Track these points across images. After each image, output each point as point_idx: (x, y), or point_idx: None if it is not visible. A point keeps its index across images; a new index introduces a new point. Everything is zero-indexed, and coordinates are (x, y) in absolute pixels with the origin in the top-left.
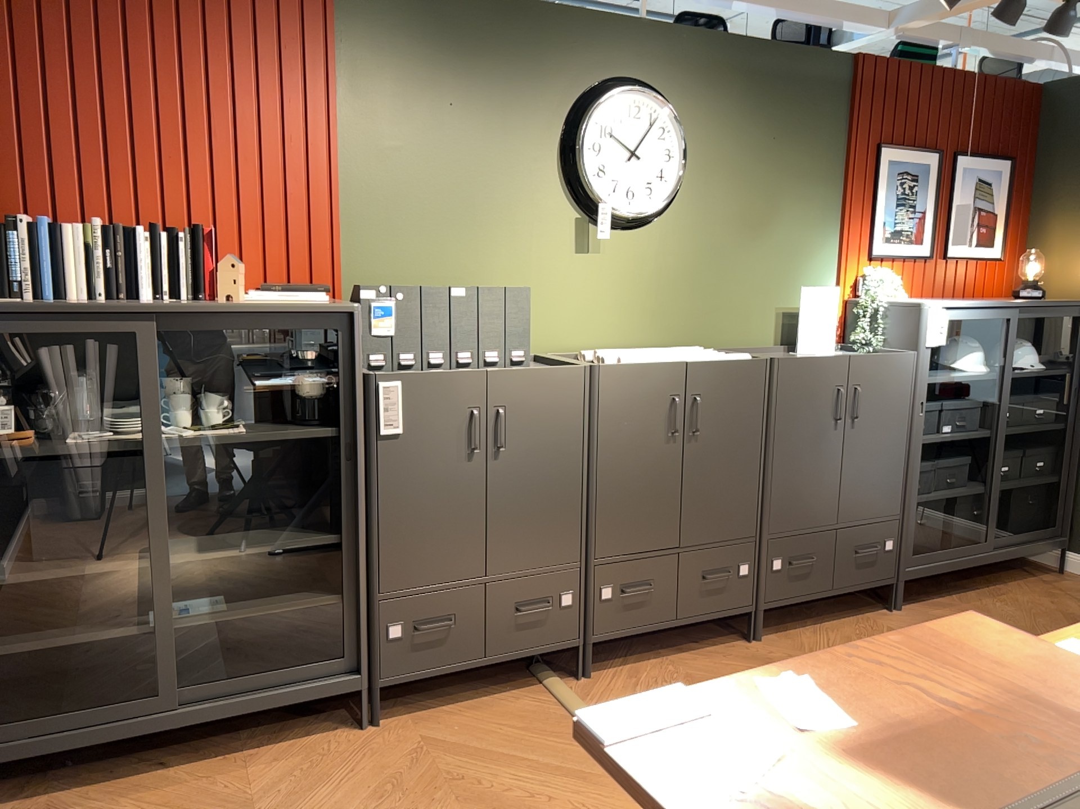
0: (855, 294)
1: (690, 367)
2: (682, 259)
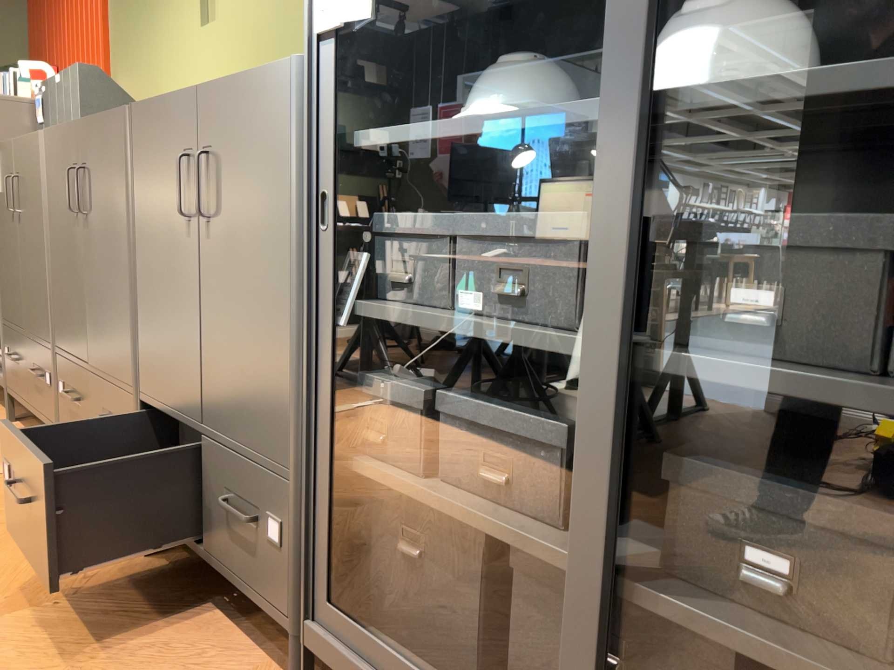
0: None
1: (80, 127)
2: (274, 3)
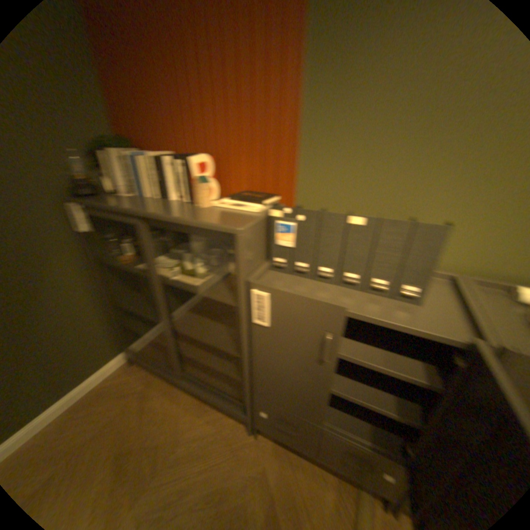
0: None
1: None
2: None
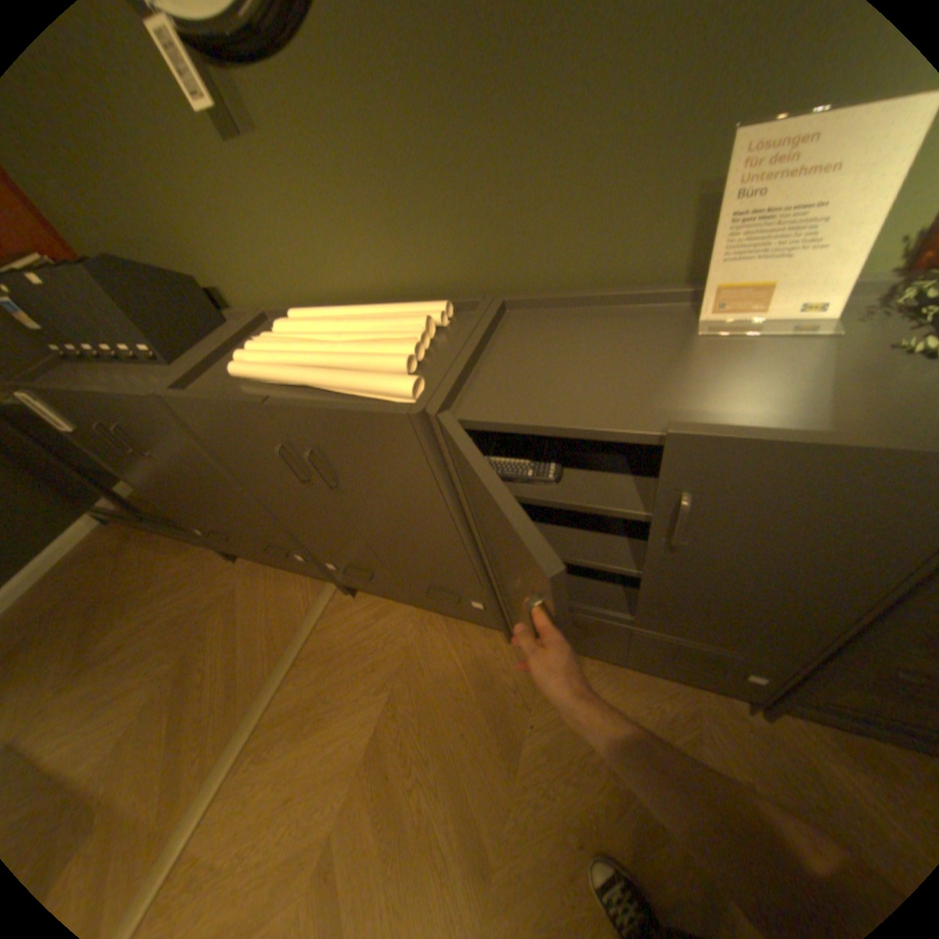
0: None
1: (271, 411)
2: (406, 101)
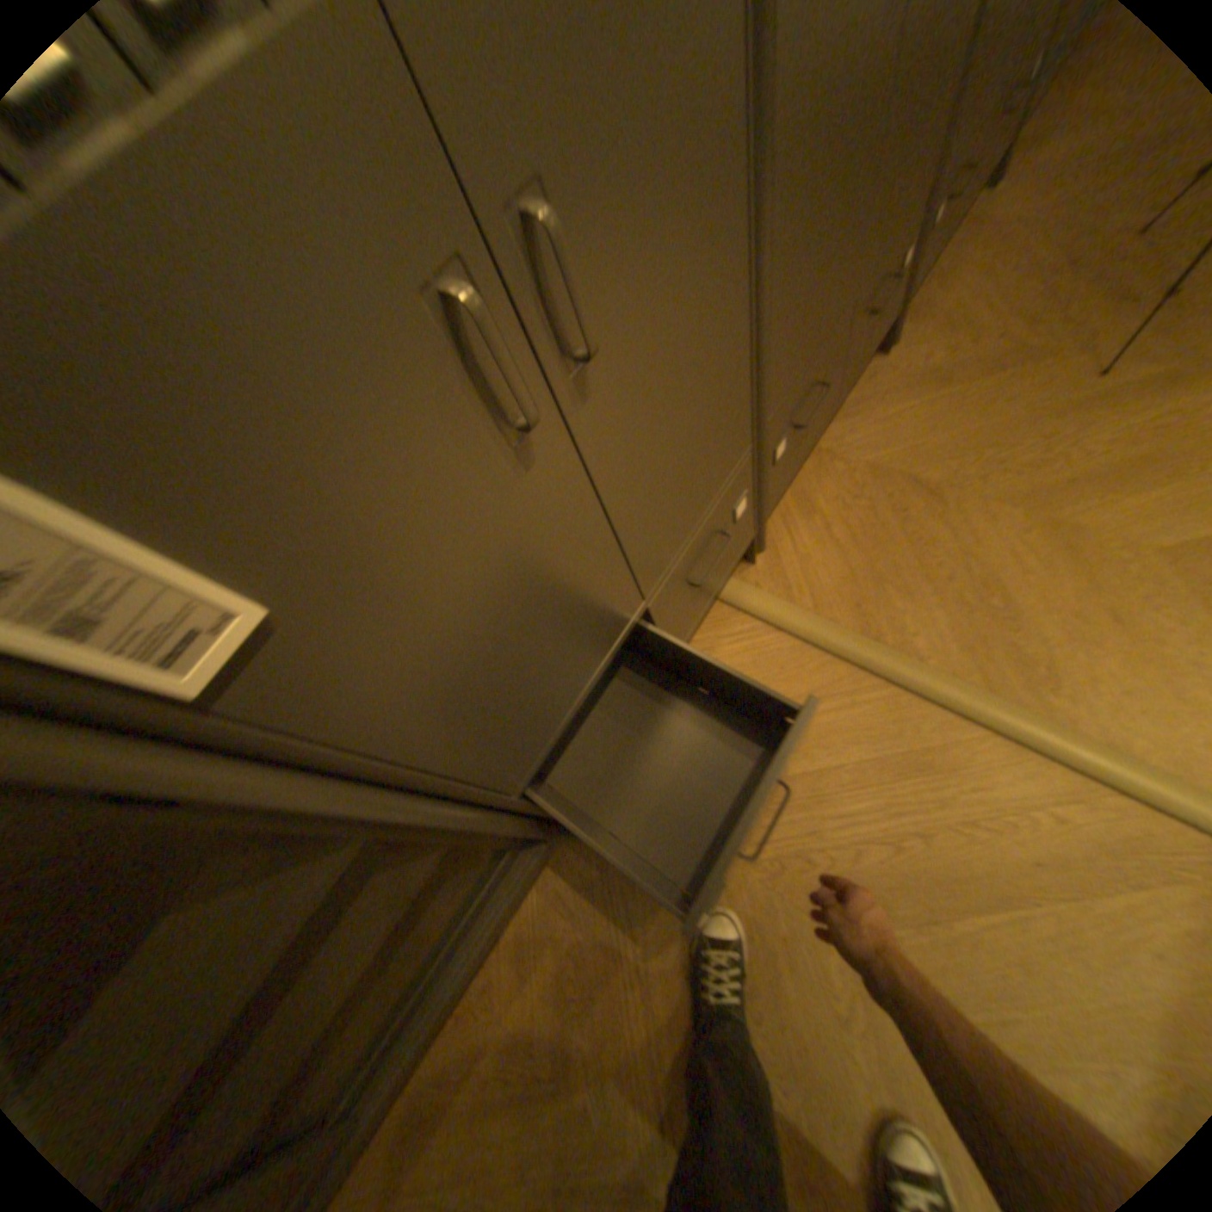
0: None
1: None
2: None
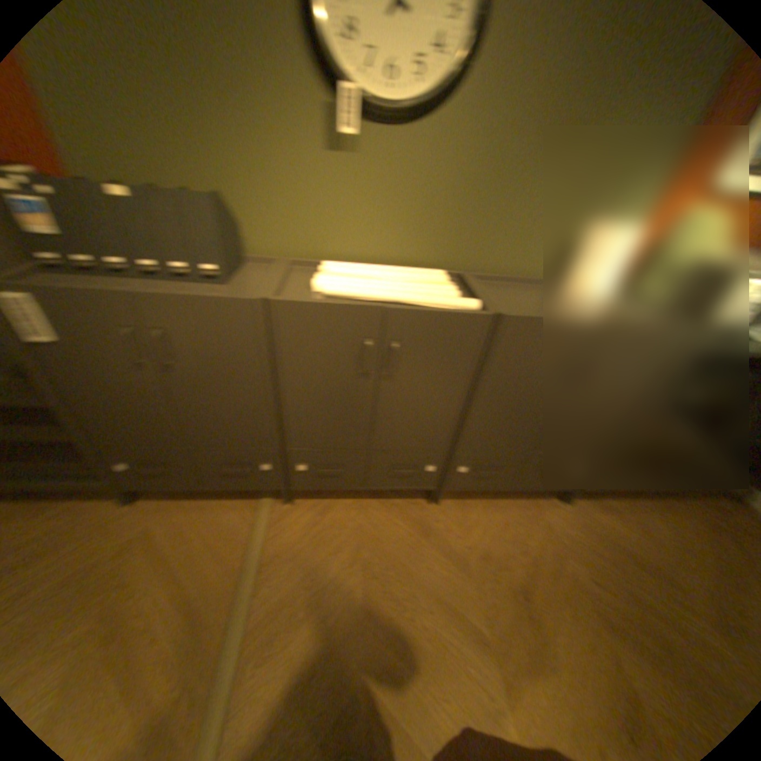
0: (668, 234)
1: (390, 313)
2: (459, 170)
